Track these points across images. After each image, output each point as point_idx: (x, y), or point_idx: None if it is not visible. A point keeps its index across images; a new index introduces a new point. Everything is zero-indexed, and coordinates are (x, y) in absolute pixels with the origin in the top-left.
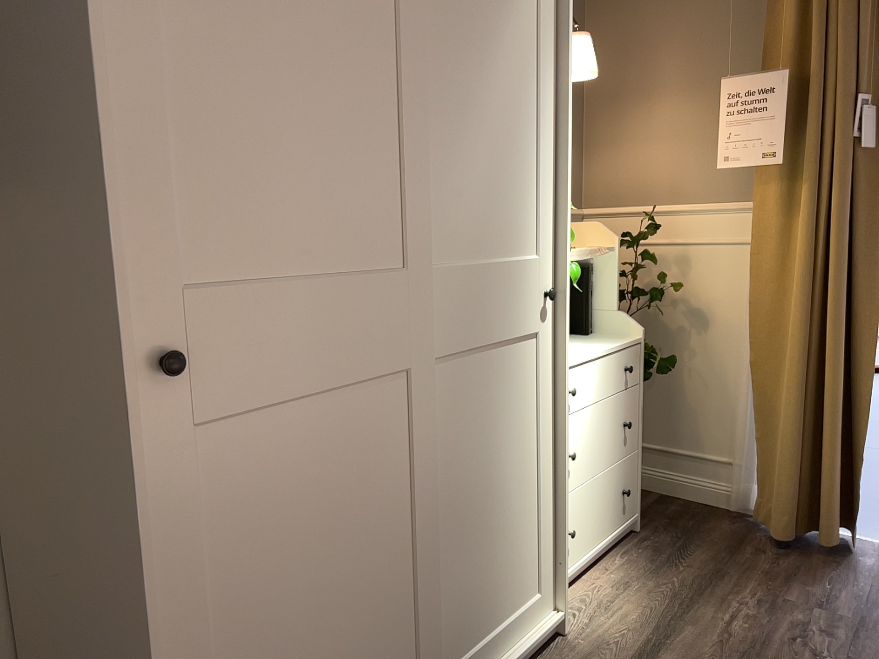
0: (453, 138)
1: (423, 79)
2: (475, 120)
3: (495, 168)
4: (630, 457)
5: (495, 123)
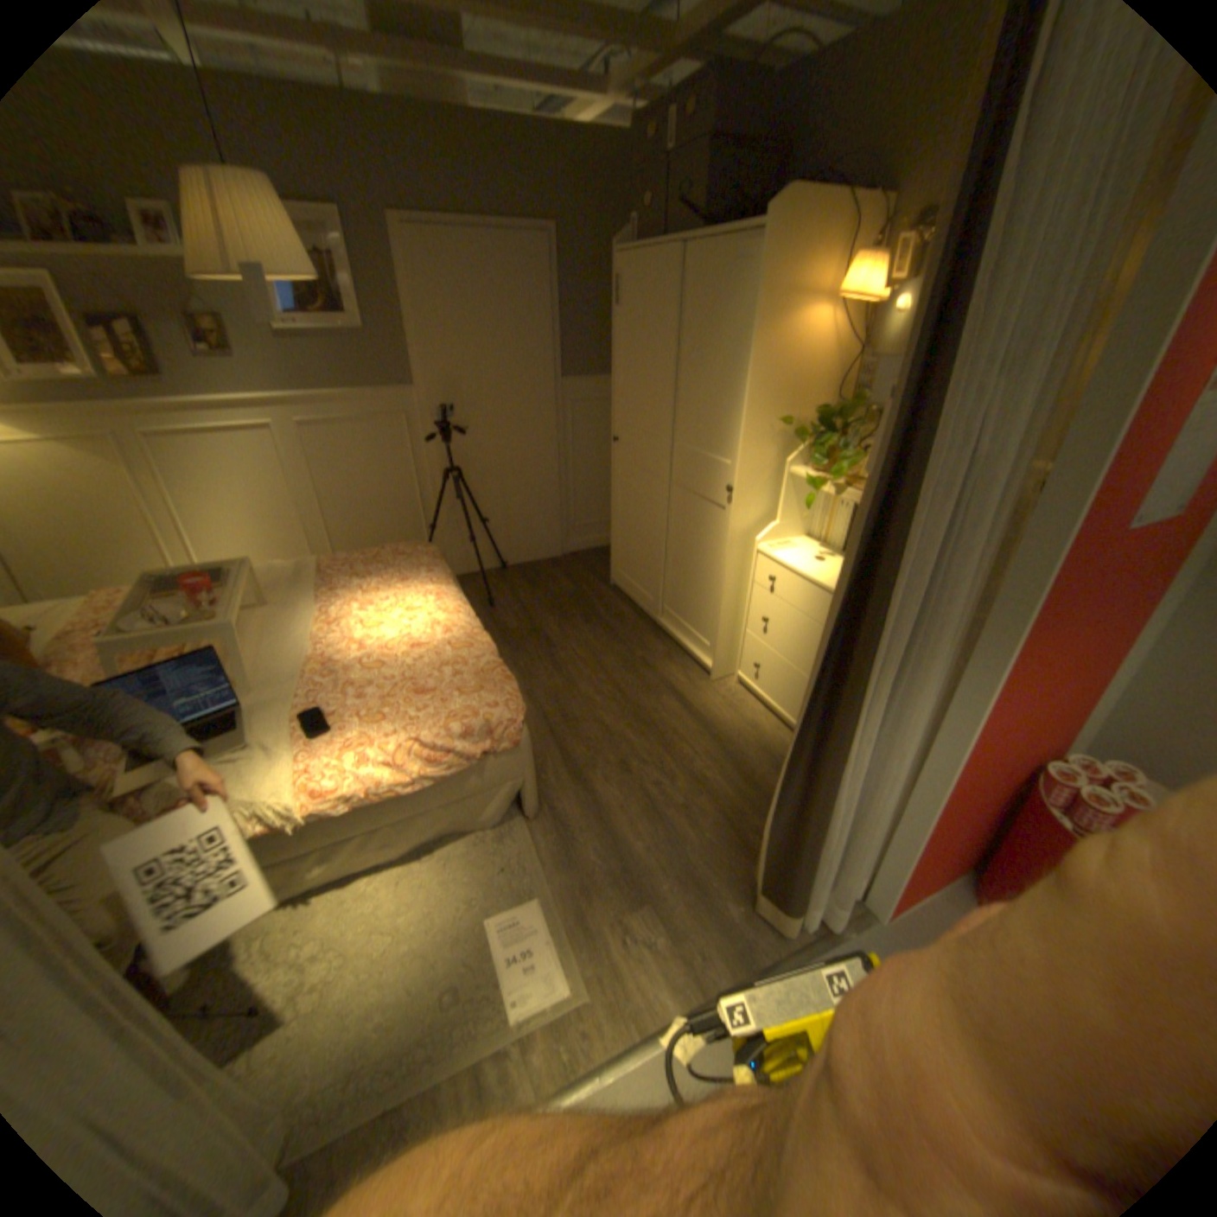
0: (692, 386)
1: (680, 360)
2: (703, 377)
3: (711, 404)
4: None
5: (714, 378)
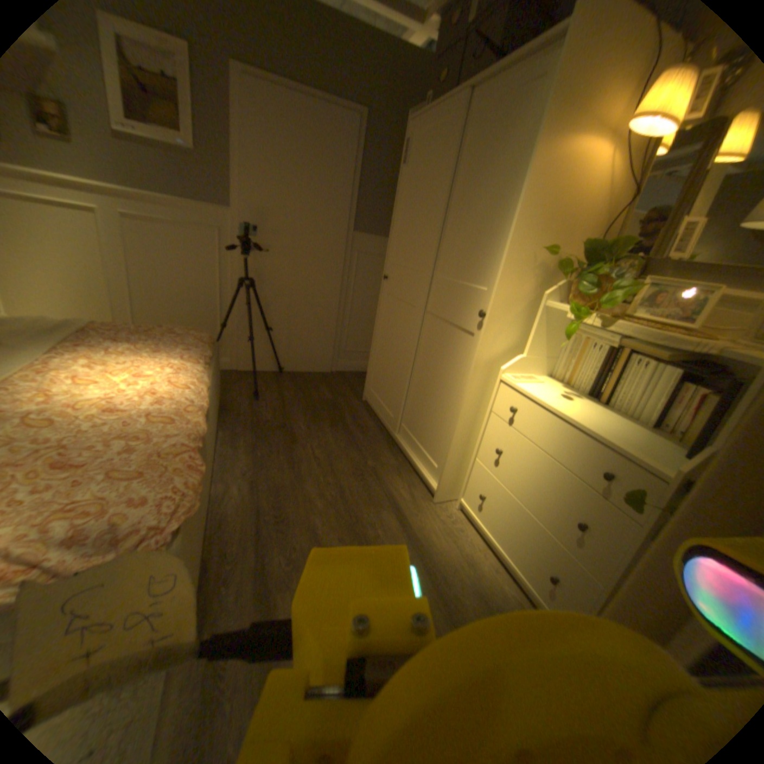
0: (458, 221)
1: (450, 198)
2: (470, 210)
3: (474, 234)
4: (580, 564)
5: (481, 209)
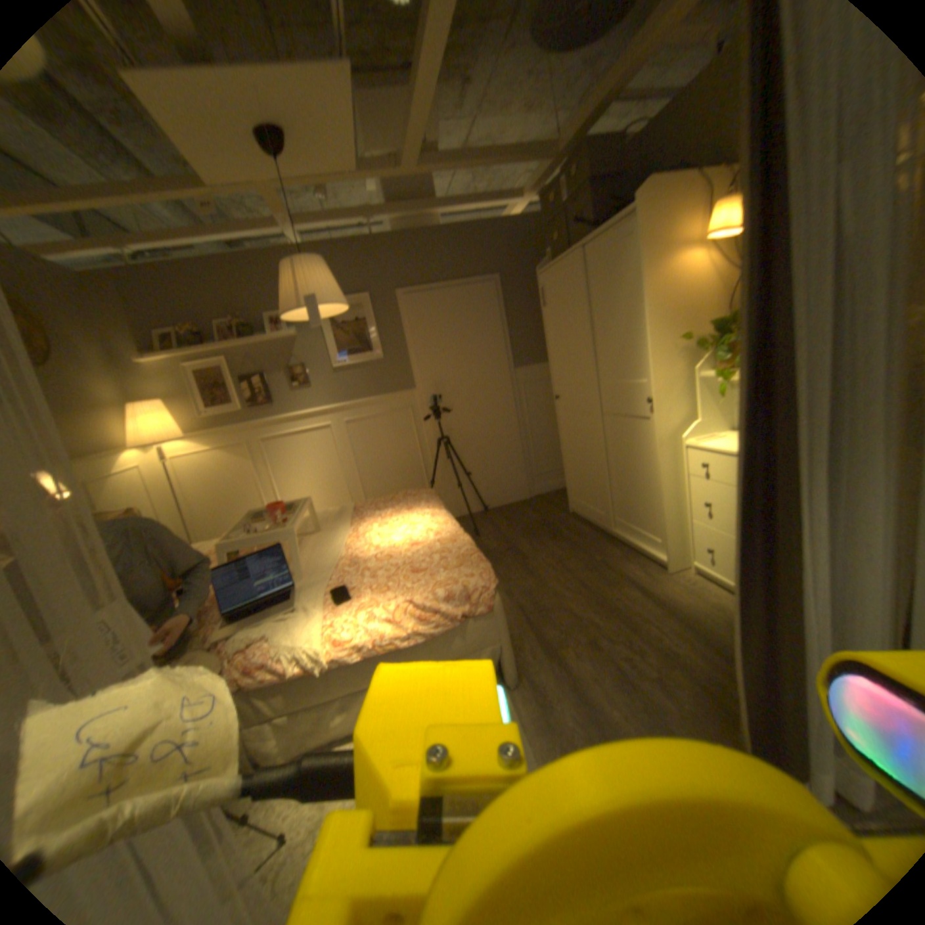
0: (606, 338)
1: (593, 324)
2: (613, 328)
3: (622, 344)
4: None
5: (621, 325)
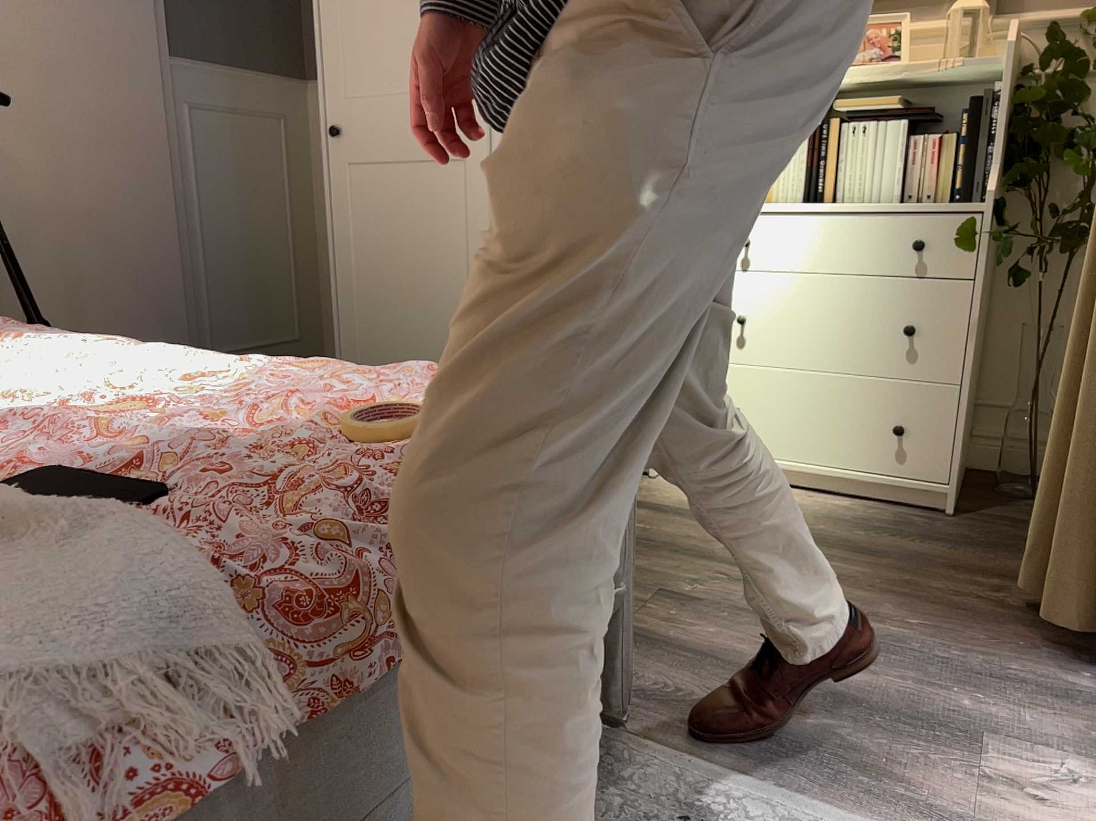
0: None
1: None
2: None
3: None
4: (922, 384)
5: None
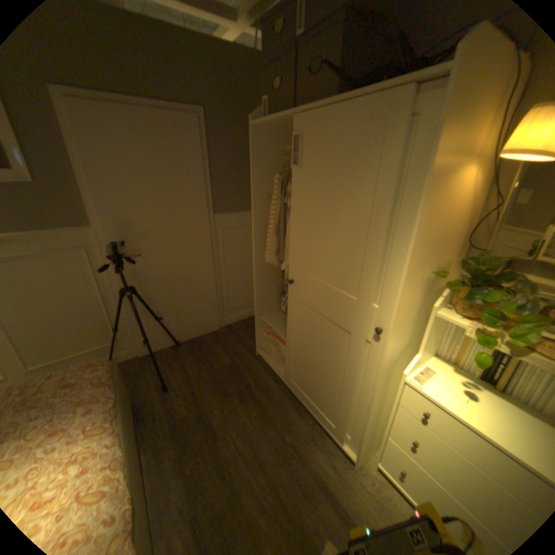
0: (329, 233)
1: (315, 210)
2: (342, 227)
3: (352, 251)
4: None
5: (355, 230)
